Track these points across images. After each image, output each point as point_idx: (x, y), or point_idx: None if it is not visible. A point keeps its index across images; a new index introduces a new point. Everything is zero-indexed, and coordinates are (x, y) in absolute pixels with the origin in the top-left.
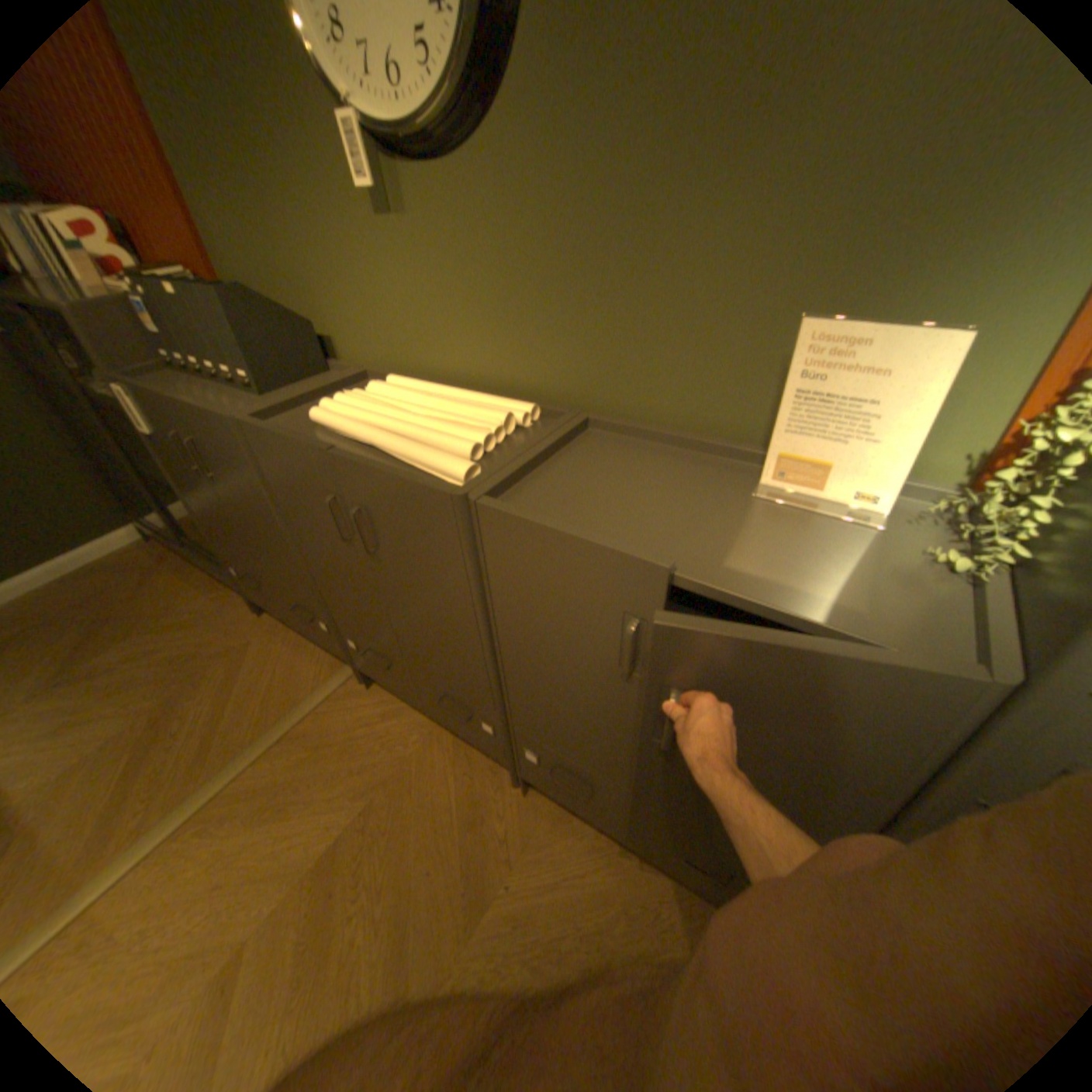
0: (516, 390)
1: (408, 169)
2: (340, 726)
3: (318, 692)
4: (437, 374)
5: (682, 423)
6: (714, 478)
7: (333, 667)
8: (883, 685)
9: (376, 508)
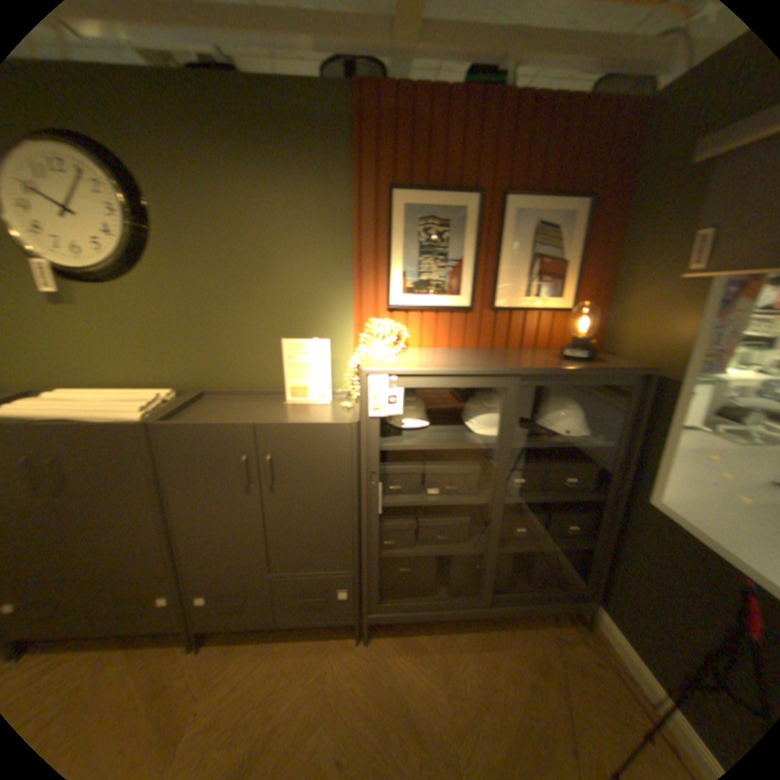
0: (154, 387)
1: (76, 286)
2: None
3: None
4: (92, 387)
5: (249, 388)
6: (266, 403)
7: None
8: (329, 439)
9: (67, 454)
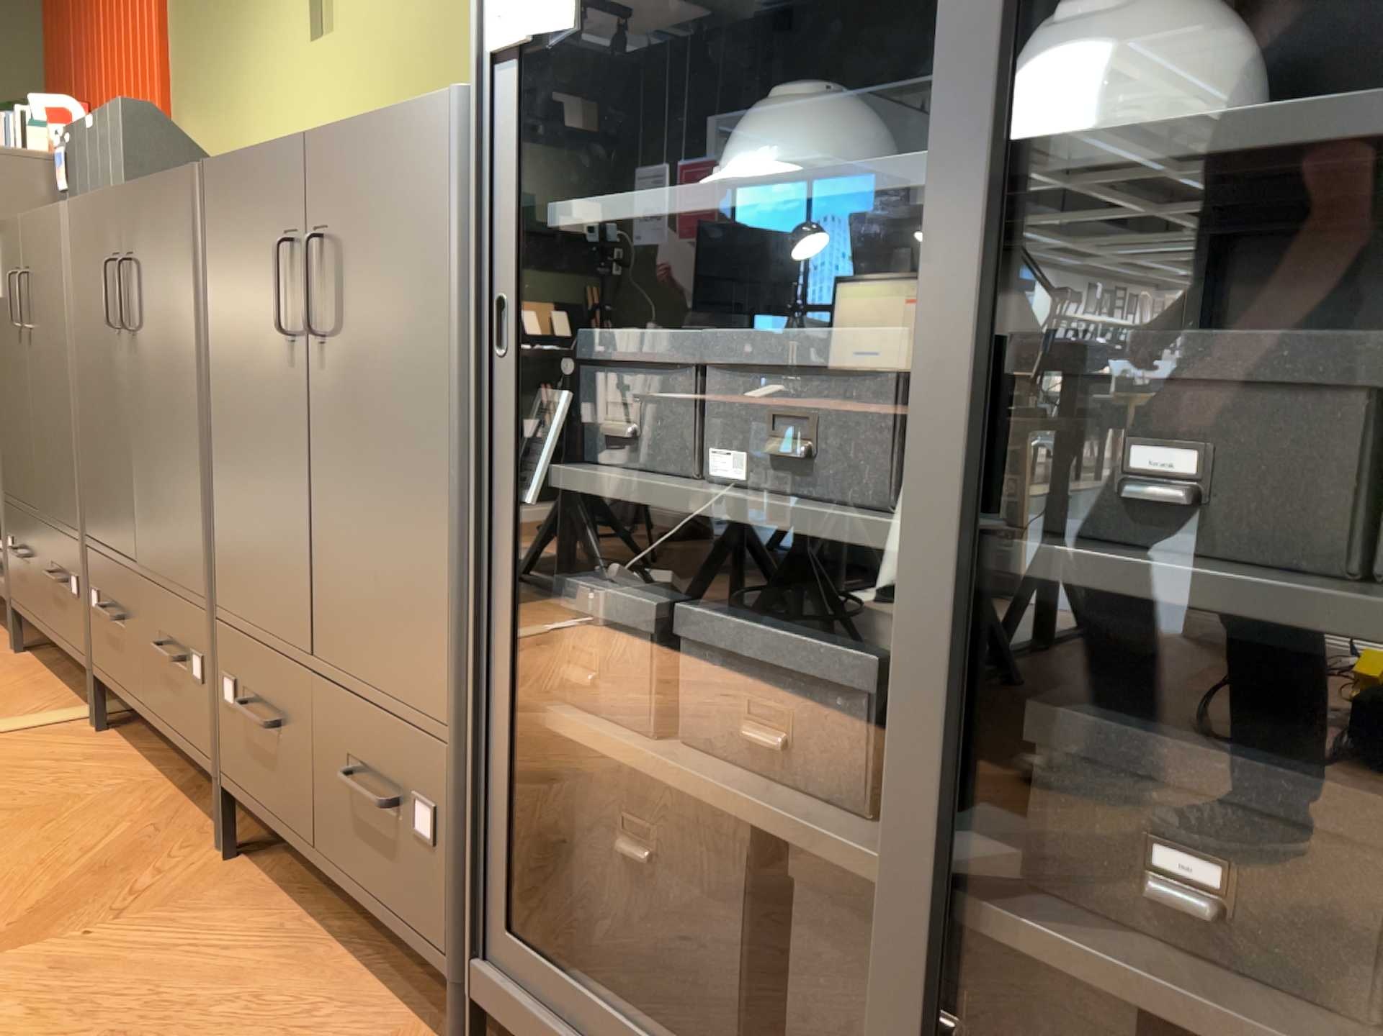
0: None
1: None
2: (11, 756)
3: (15, 719)
4: None
5: None
6: None
7: (66, 708)
8: (412, 160)
9: (142, 247)
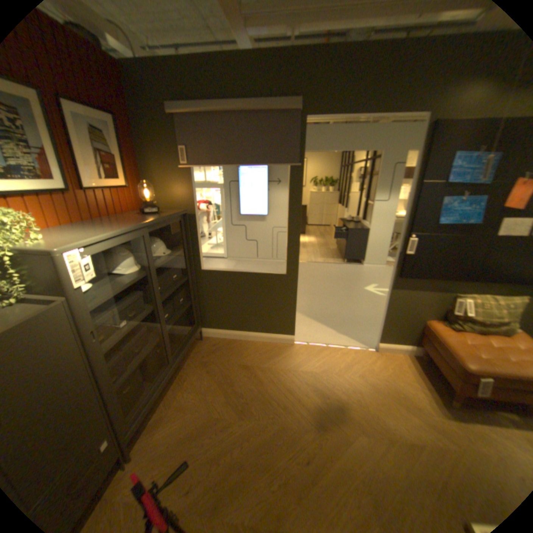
0: None
1: None
2: None
3: None
4: None
5: None
6: None
7: None
8: (47, 325)
9: None
